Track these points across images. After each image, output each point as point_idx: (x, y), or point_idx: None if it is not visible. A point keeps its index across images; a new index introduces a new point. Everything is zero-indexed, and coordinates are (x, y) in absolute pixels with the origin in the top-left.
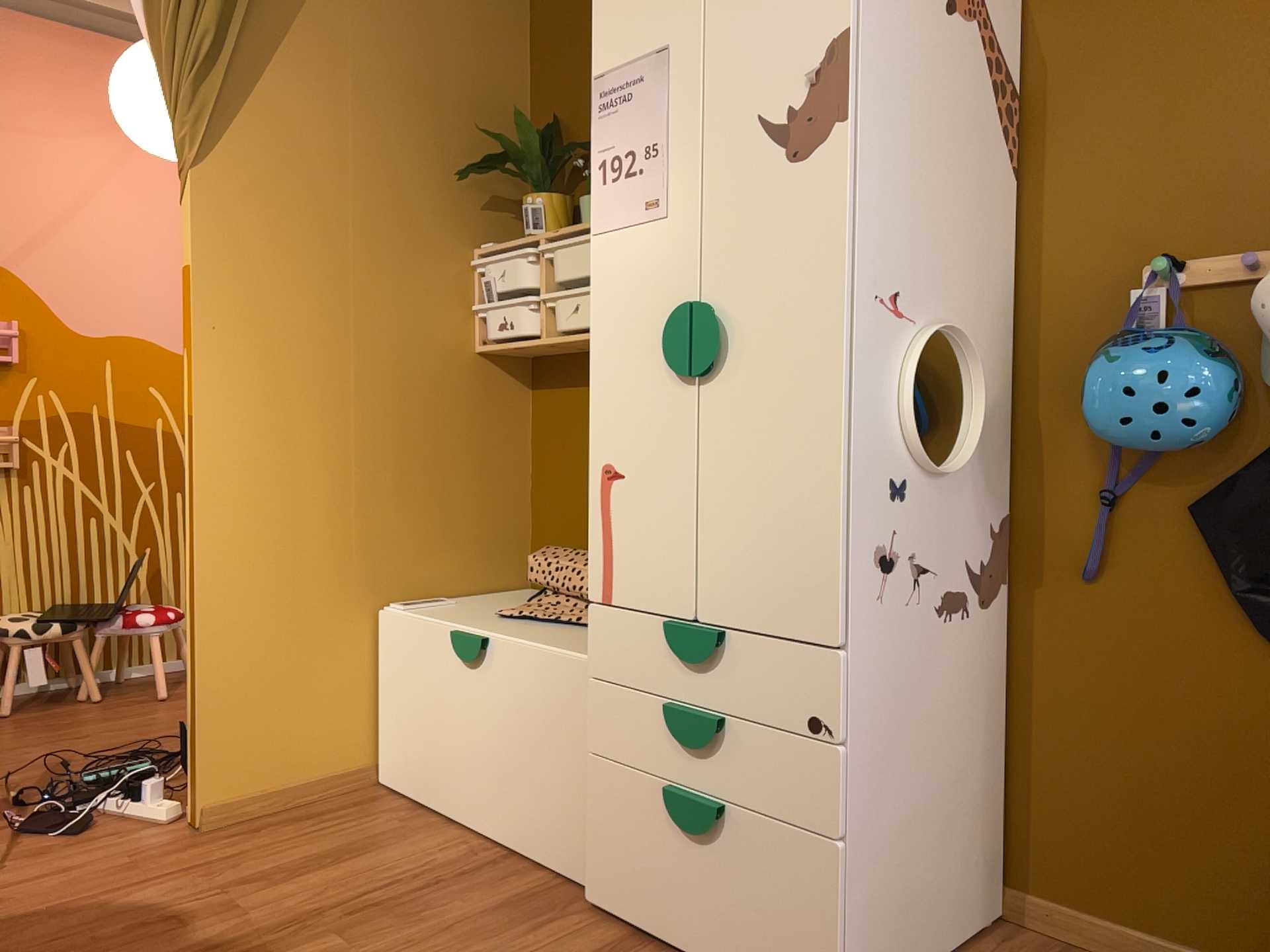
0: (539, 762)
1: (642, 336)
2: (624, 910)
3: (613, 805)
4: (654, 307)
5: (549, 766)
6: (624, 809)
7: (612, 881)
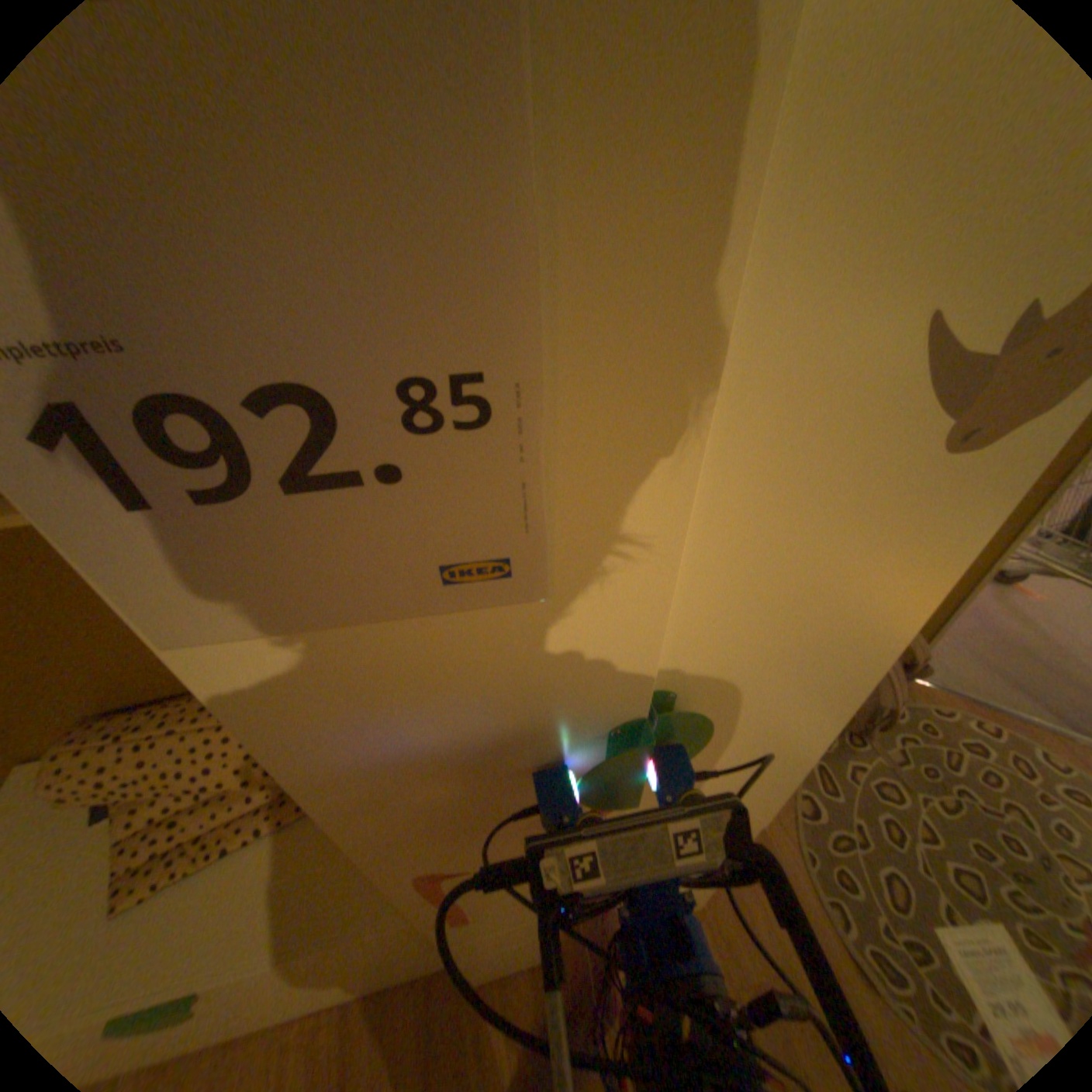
0: (358, 974)
1: (483, 758)
2: (519, 969)
3: (498, 960)
4: (515, 721)
5: (375, 969)
6: (513, 954)
7: (504, 971)
